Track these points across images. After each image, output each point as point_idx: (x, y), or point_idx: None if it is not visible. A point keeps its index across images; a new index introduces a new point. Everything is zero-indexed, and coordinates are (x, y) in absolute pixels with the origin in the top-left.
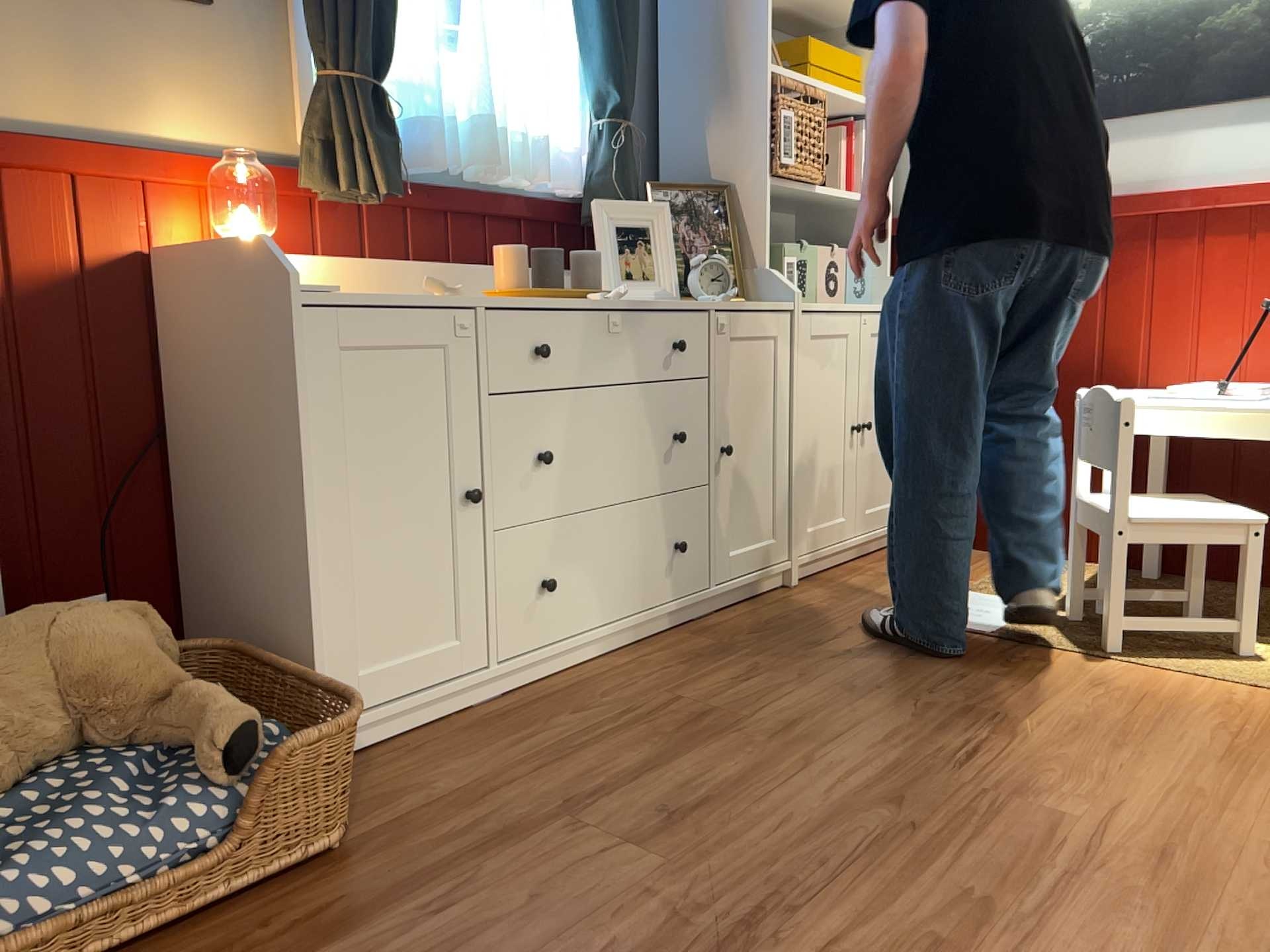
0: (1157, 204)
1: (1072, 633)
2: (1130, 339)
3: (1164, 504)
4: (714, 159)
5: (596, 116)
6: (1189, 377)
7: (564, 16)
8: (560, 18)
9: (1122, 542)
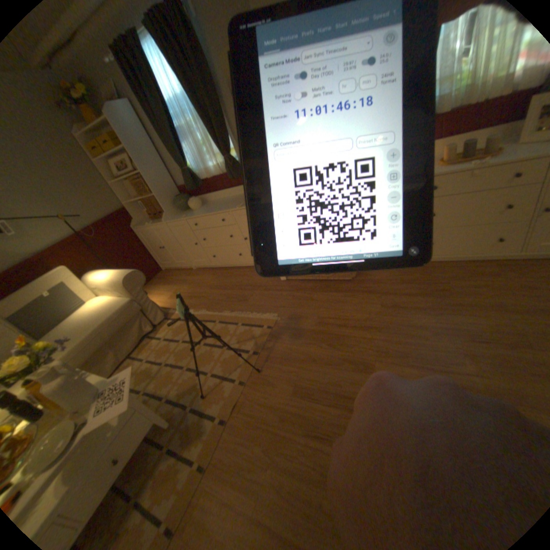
0: None
1: None
2: None
3: None
4: None
5: None
6: None
7: None
8: None
9: None
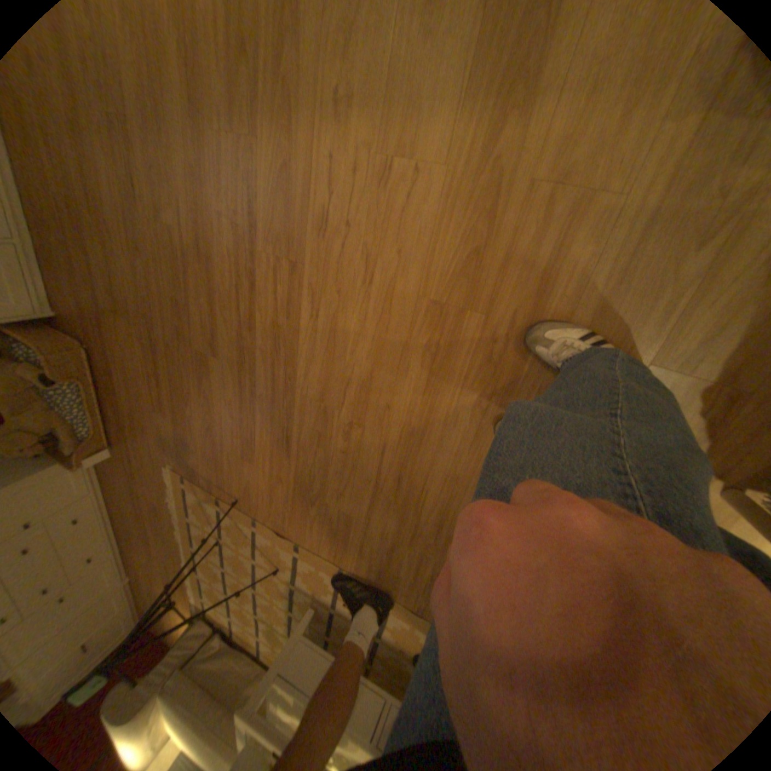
0: None
1: None
2: None
3: None
4: None
5: None
6: None
7: None
8: None
9: None
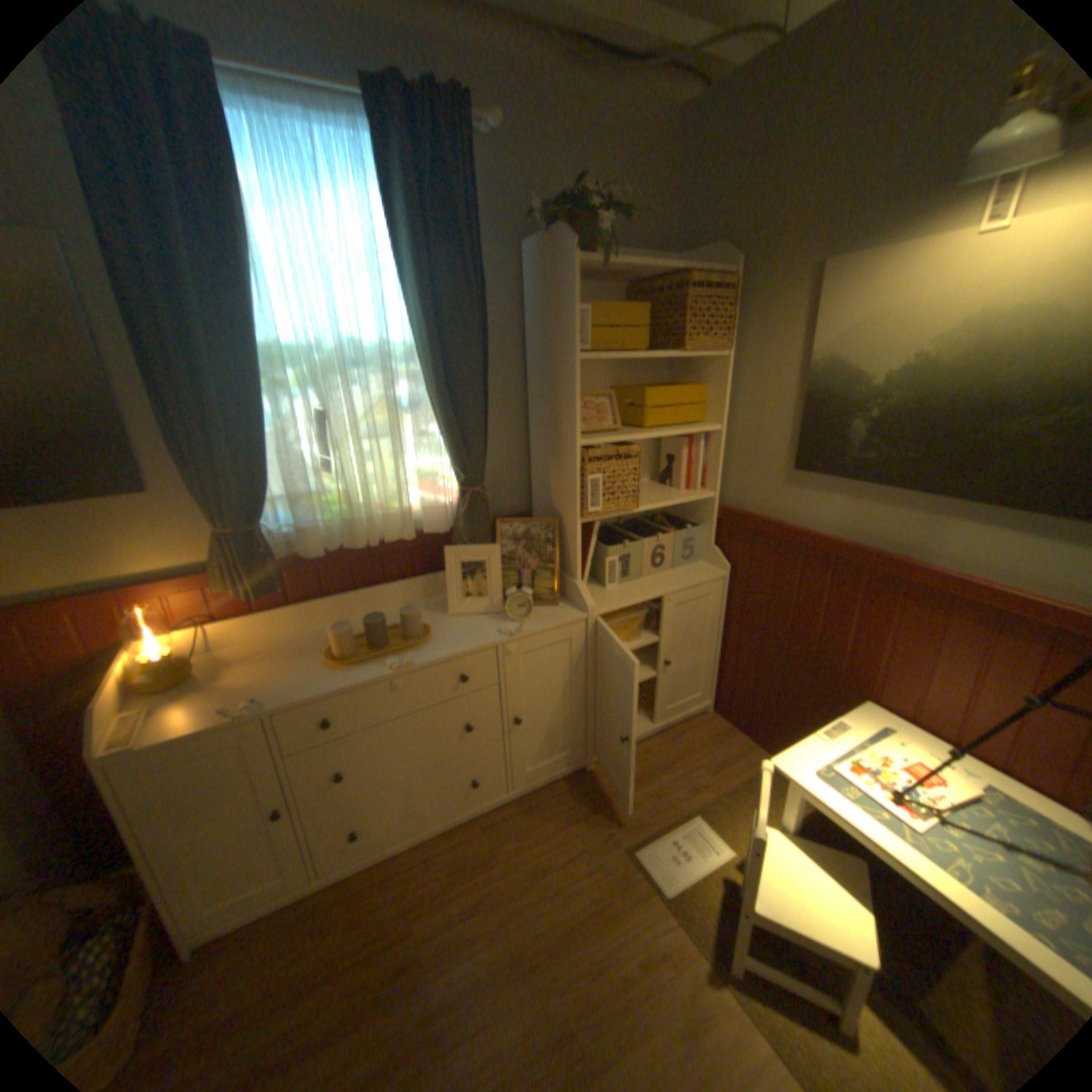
0: (914, 572)
1: (727, 923)
2: (874, 663)
3: (811, 882)
4: (553, 493)
5: (456, 479)
6: (918, 714)
7: (426, 417)
8: (426, 416)
9: (748, 923)
